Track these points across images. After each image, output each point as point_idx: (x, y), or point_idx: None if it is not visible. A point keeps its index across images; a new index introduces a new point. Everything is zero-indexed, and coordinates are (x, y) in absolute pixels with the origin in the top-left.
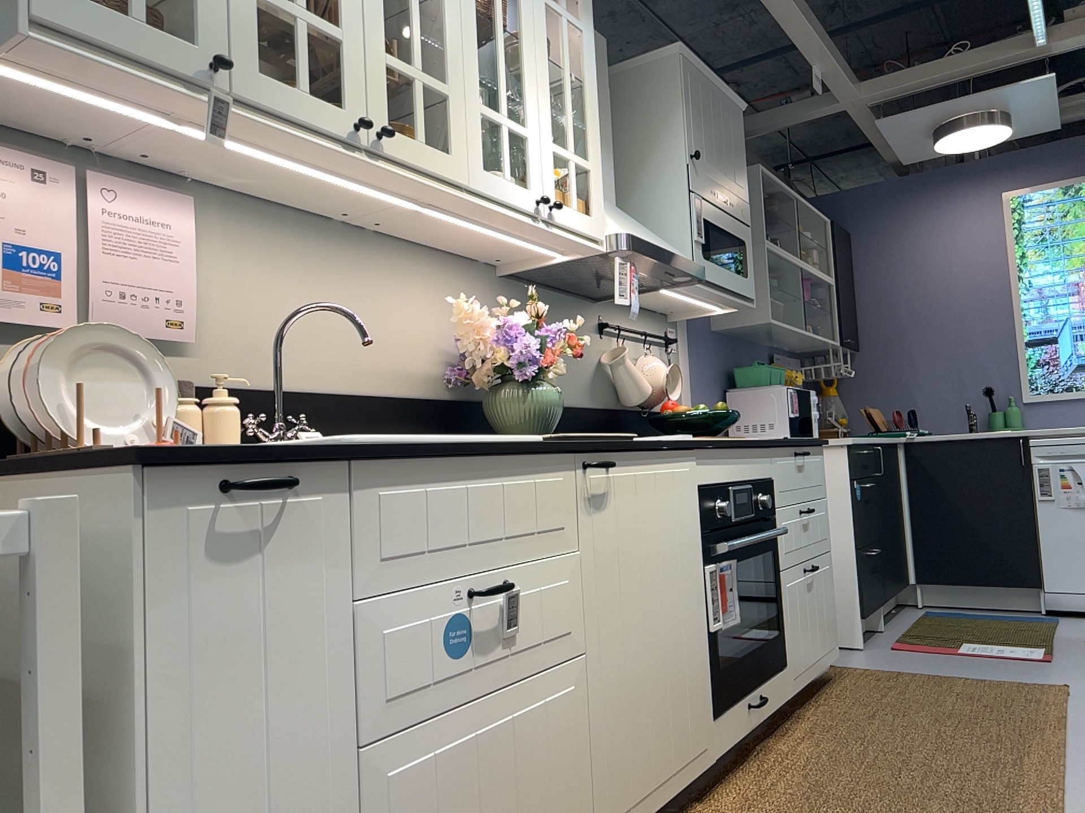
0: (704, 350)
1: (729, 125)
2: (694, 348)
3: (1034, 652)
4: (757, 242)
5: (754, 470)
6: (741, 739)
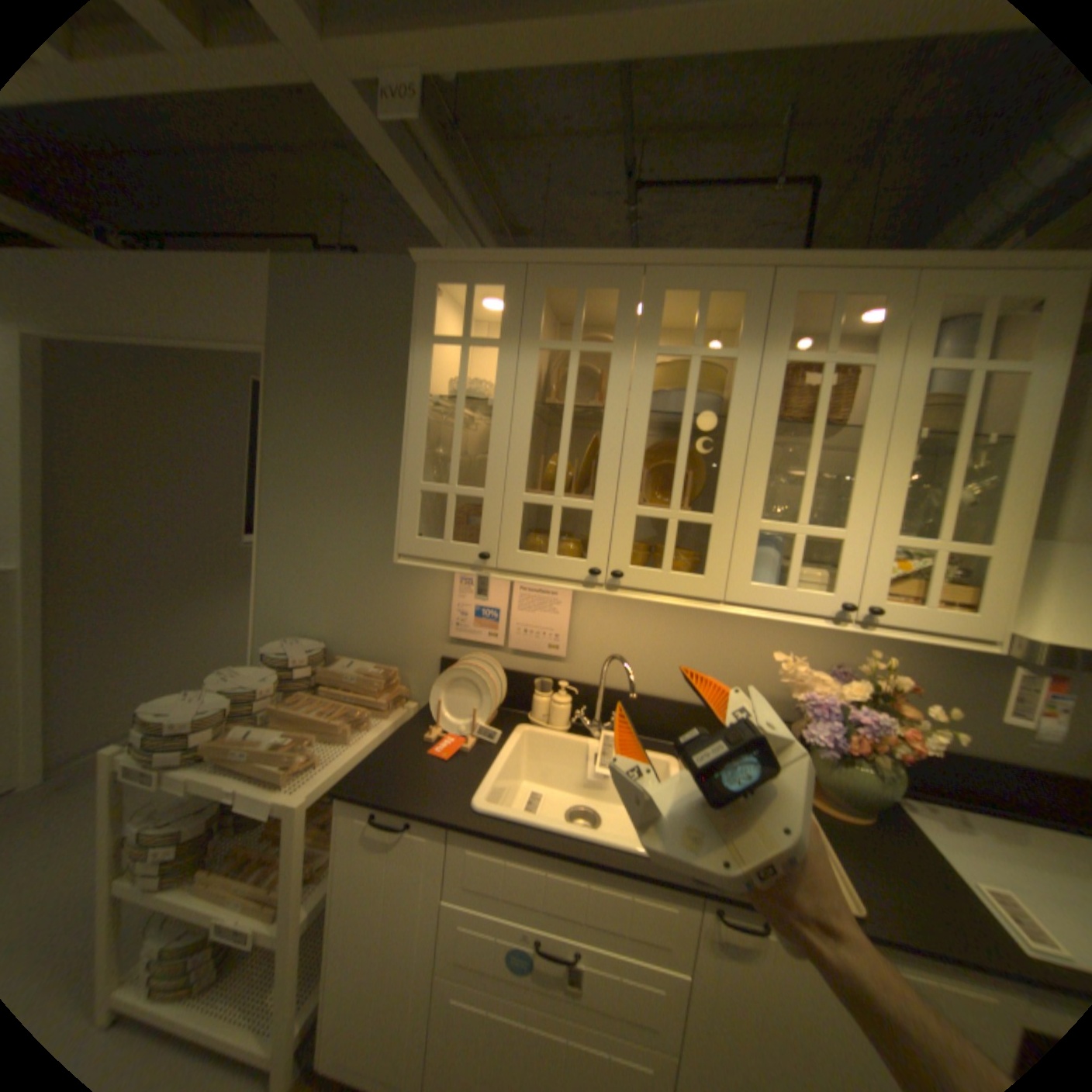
0: None
1: None
2: None
3: None
4: None
5: None
6: None
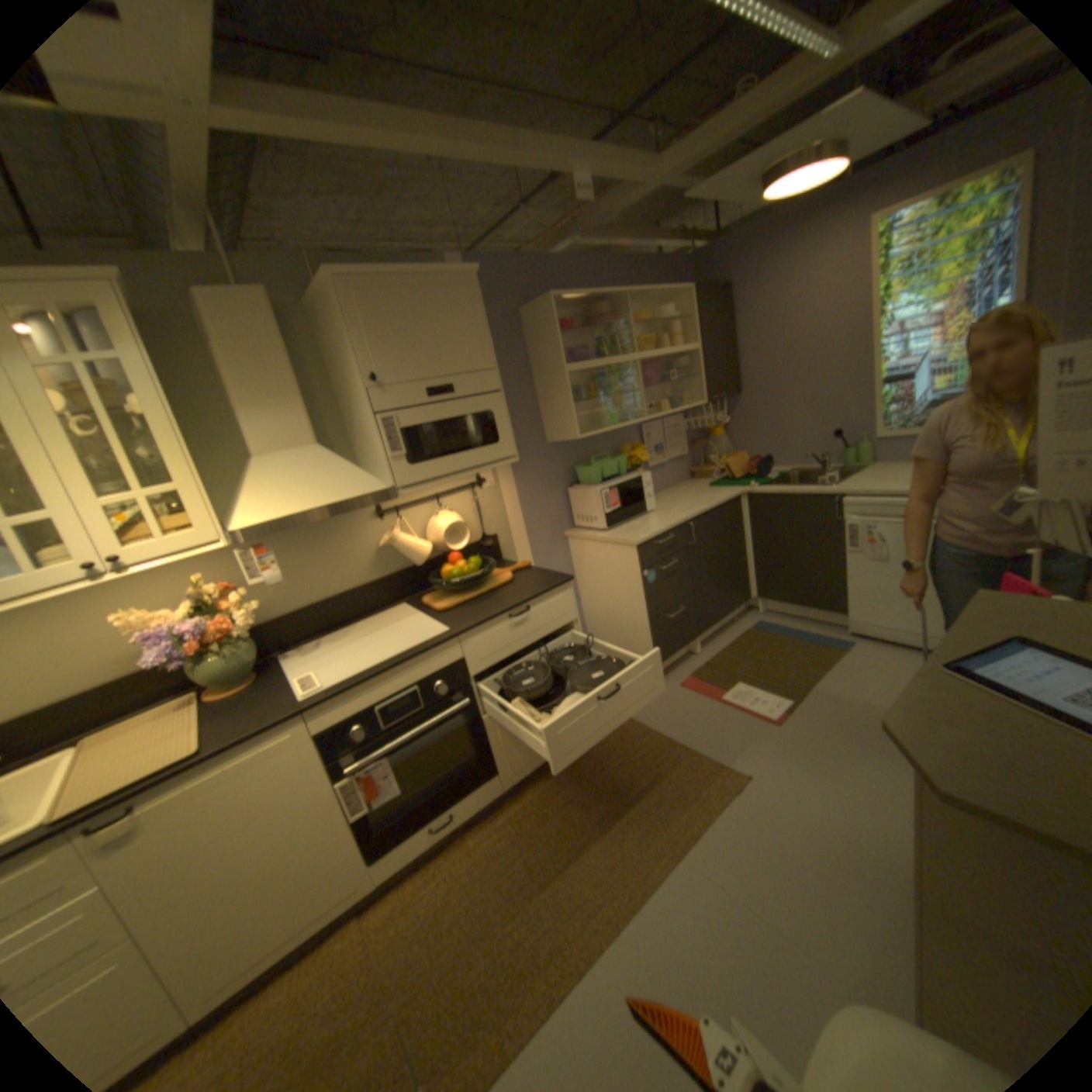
0: (532, 468)
1: (443, 306)
2: (517, 472)
3: (777, 711)
4: (559, 368)
5: (423, 671)
6: (417, 857)
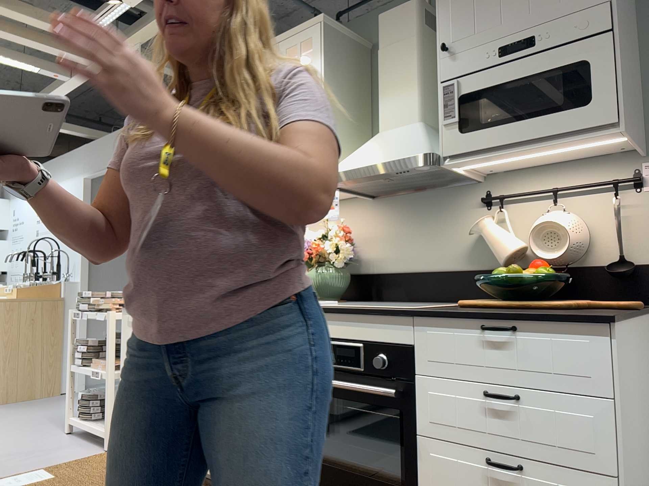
0: None
1: None
2: None
3: None
4: None
5: (373, 334)
6: None
